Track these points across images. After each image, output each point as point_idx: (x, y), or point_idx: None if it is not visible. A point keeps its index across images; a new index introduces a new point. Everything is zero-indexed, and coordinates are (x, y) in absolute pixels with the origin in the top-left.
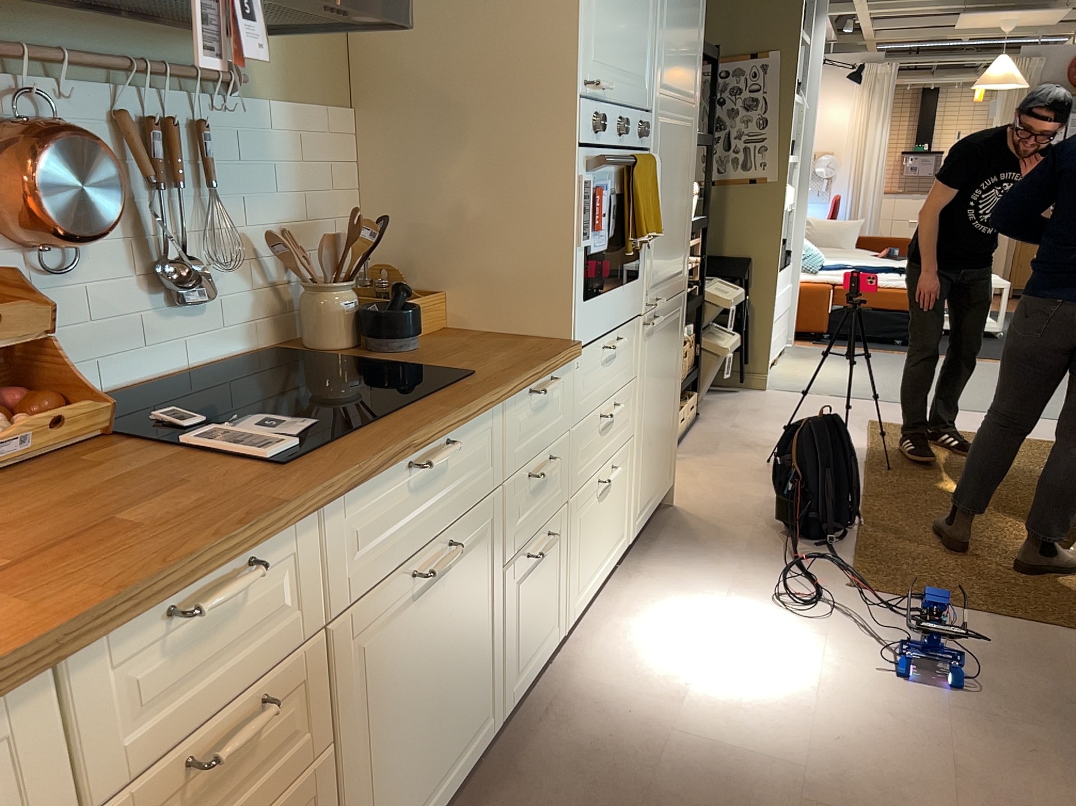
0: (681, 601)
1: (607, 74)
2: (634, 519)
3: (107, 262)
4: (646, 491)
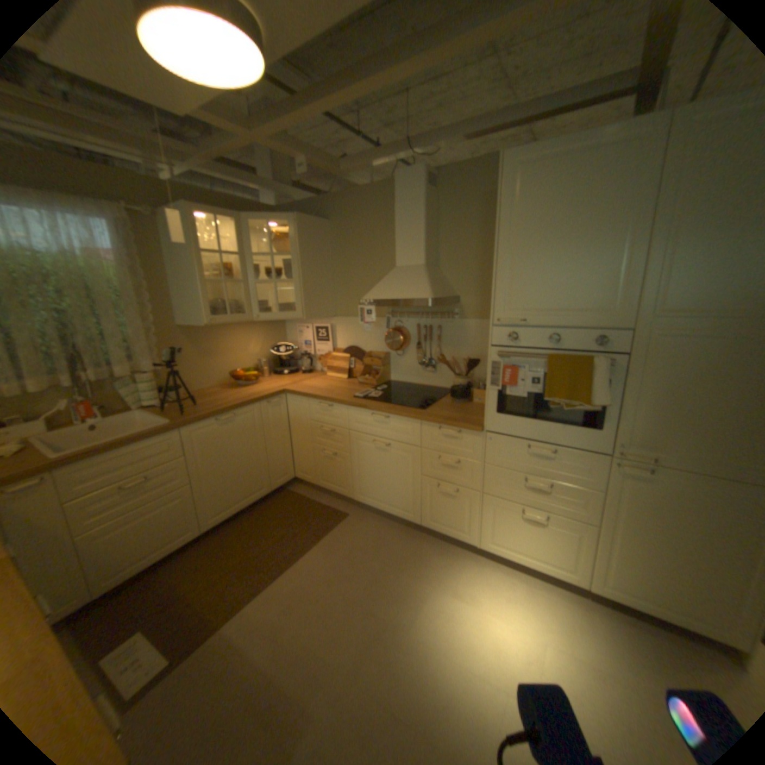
0: (554, 626)
1: (531, 310)
2: (599, 582)
3: (409, 355)
4: (633, 586)
